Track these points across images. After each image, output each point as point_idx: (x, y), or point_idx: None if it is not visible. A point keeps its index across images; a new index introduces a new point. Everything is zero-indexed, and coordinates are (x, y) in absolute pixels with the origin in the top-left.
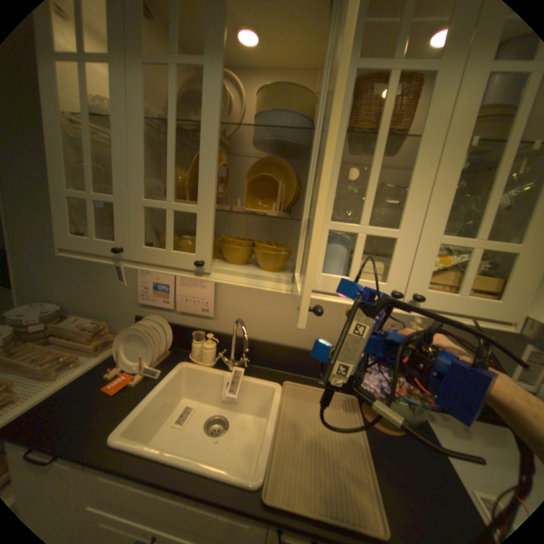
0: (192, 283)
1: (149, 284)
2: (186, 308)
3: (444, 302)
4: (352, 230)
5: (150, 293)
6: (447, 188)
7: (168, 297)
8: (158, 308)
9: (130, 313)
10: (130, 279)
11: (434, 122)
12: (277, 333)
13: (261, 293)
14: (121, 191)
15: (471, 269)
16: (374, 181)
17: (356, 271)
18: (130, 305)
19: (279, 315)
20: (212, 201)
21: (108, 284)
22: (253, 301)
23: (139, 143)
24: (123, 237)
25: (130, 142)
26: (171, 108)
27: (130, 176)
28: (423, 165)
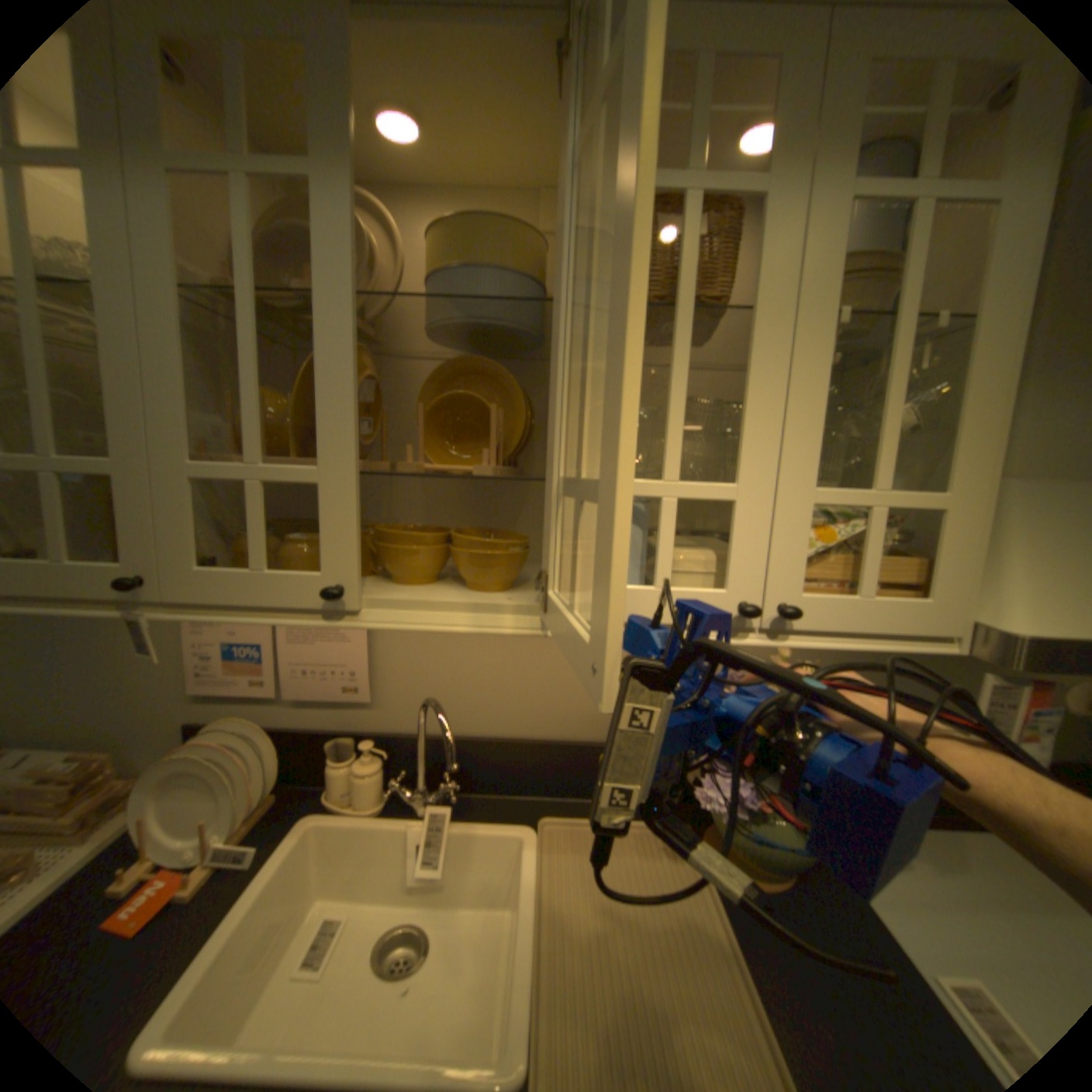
0: (314, 634)
1: (211, 649)
2: (303, 692)
3: (833, 614)
4: (650, 493)
5: (213, 669)
6: (812, 402)
7: (258, 671)
8: (236, 700)
9: (166, 721)
10: (160, 643)
11: (773, 283)
12: (512, 717)
13: (470, 636)
14: (129, 446)
15: (872, 548)
16: (679, 396)
17: (665, 573)
18: (165, 702)
19: (513, 678)
20: (352, 456)
21: (104, 660)
22: (454, 656)
23: (169, 337)
24: (139, 550)
25: (144, 336)
26: (242, 263)
27: (150, 411)
28: (765, 361)
